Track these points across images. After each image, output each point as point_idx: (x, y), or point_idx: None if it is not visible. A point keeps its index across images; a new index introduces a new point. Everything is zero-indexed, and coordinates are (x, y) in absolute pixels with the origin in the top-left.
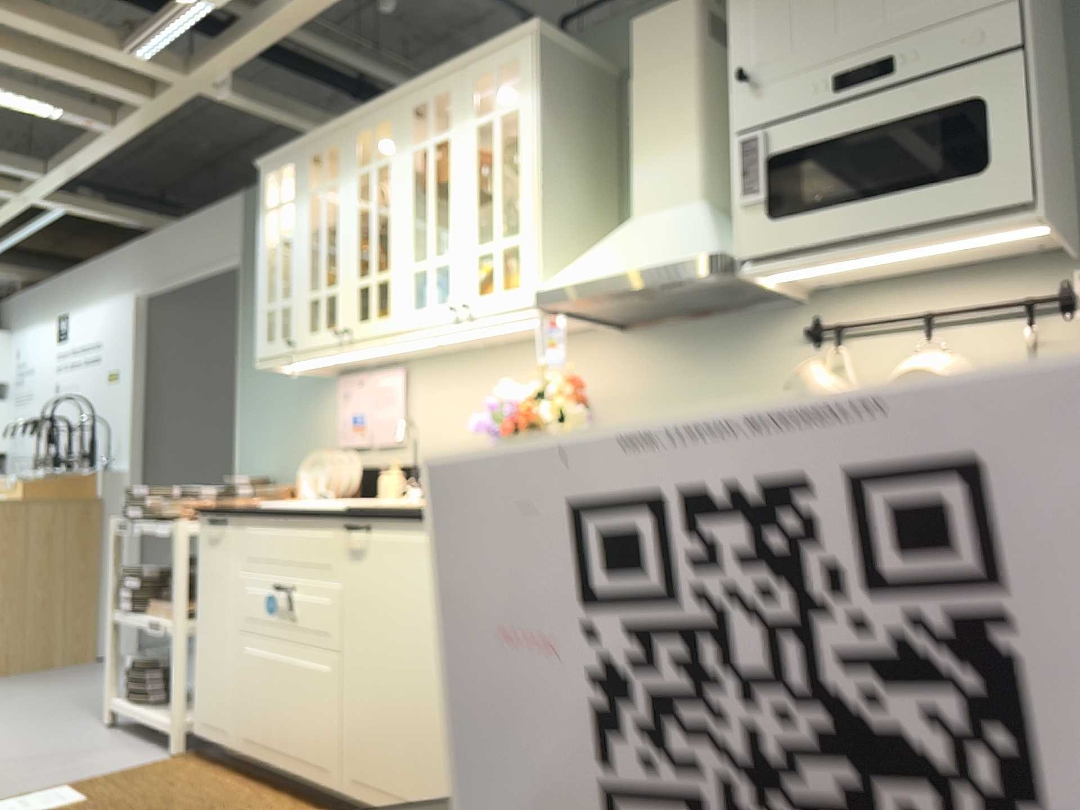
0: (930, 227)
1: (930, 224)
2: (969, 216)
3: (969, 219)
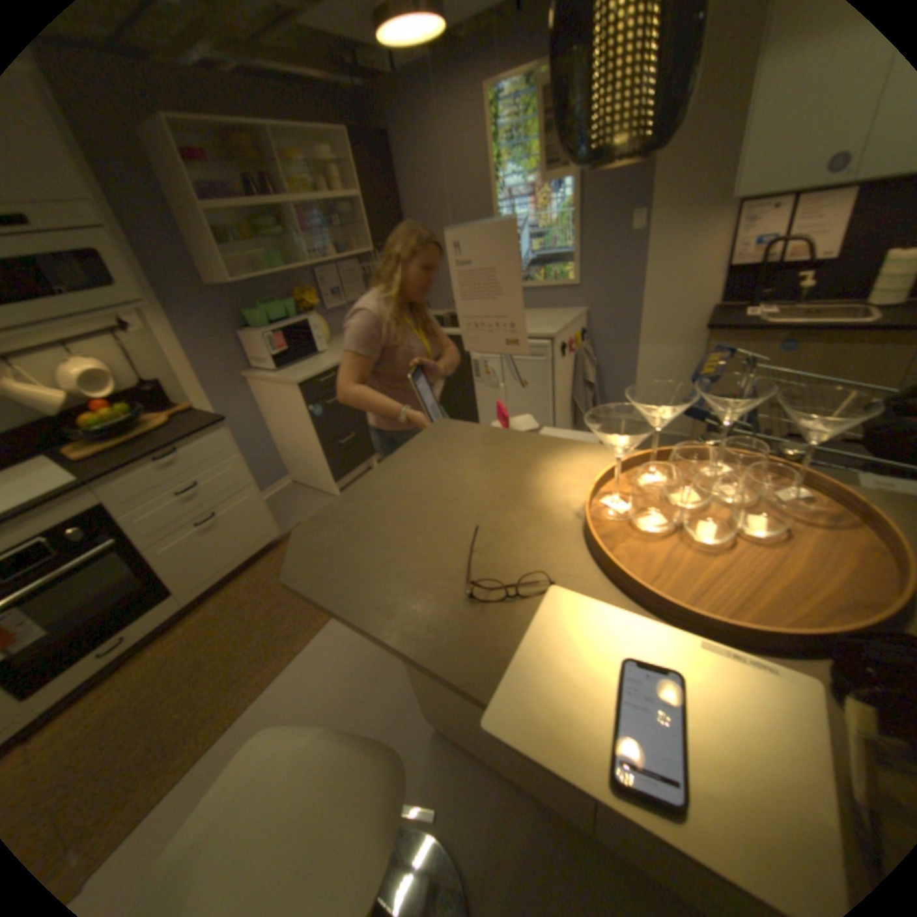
0: (94, 310)
1: (93, 308)
2: (111, 305)
3: (112, 306)
